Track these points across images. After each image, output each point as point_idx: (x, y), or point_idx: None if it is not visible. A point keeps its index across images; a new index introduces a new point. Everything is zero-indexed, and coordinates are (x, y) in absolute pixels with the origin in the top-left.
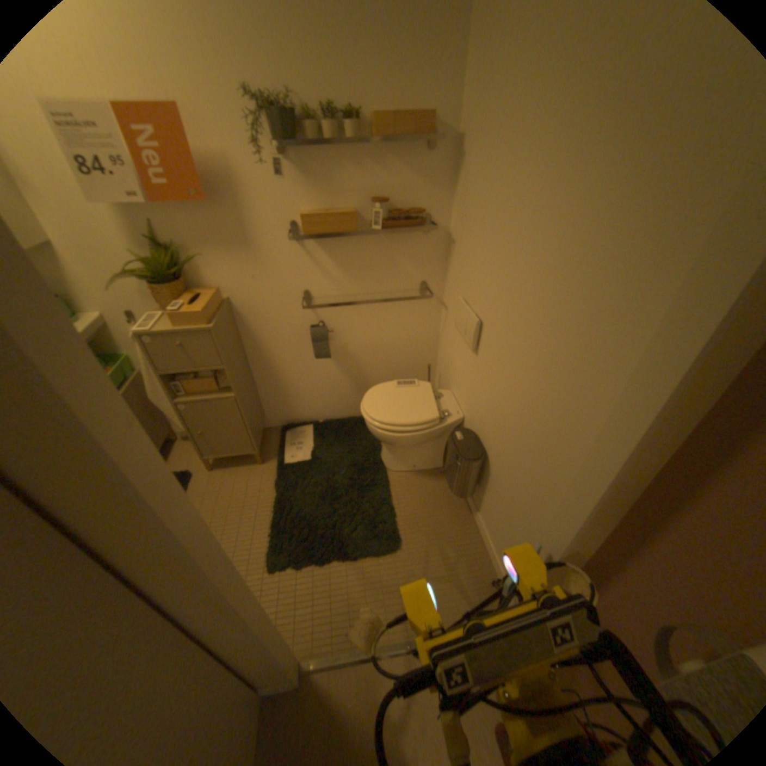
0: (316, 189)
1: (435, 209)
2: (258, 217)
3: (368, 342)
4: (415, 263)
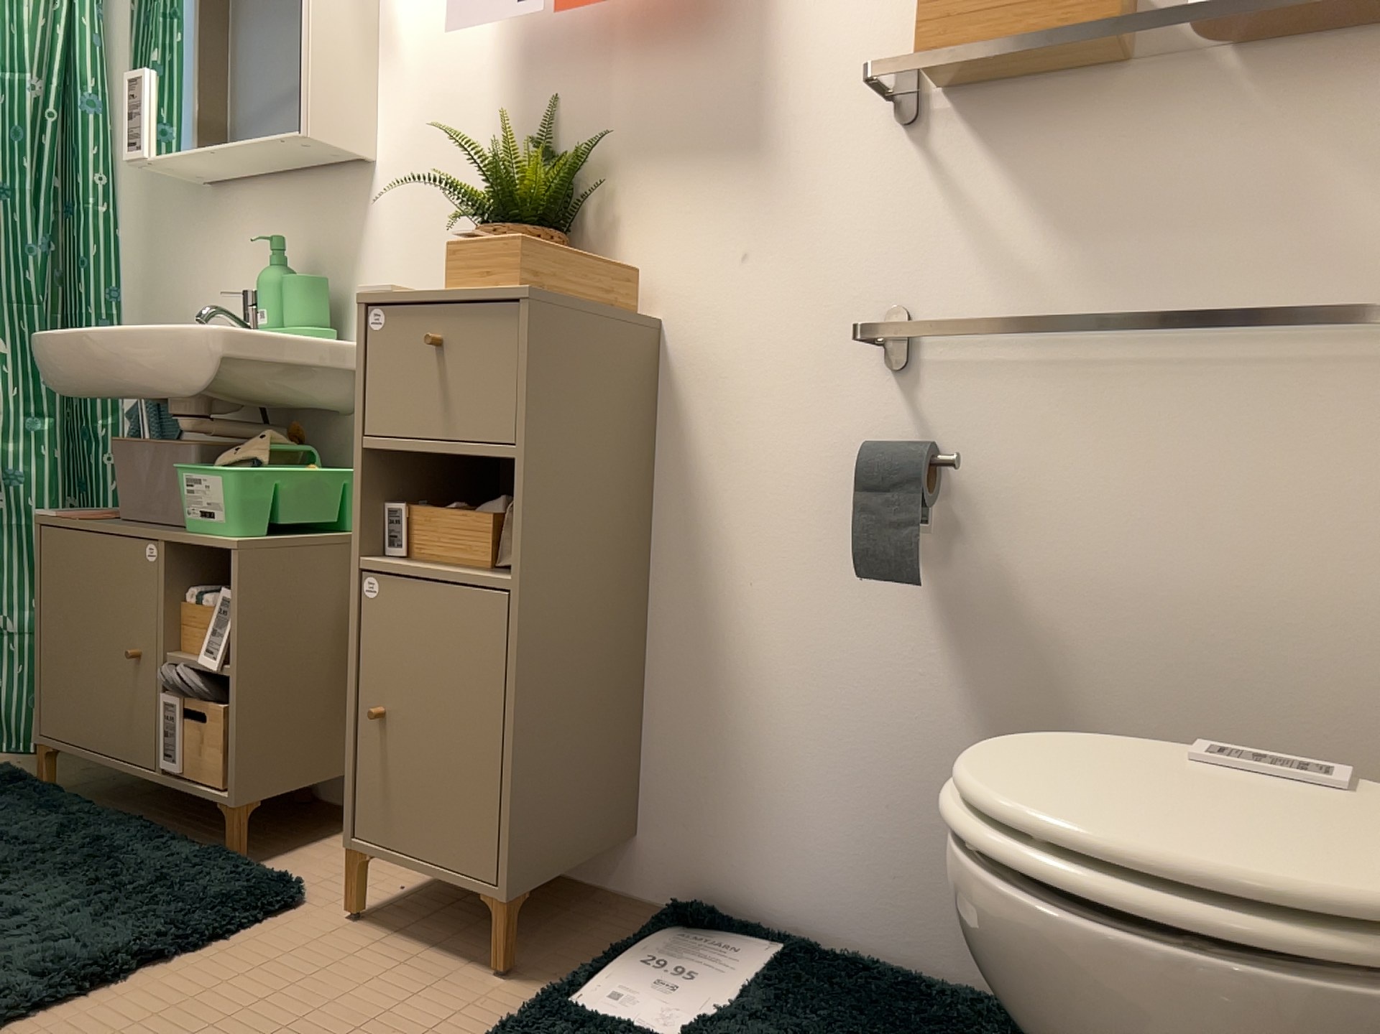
0: None
1: None
2: (807, 68)
3: (1115, 572)
4: None
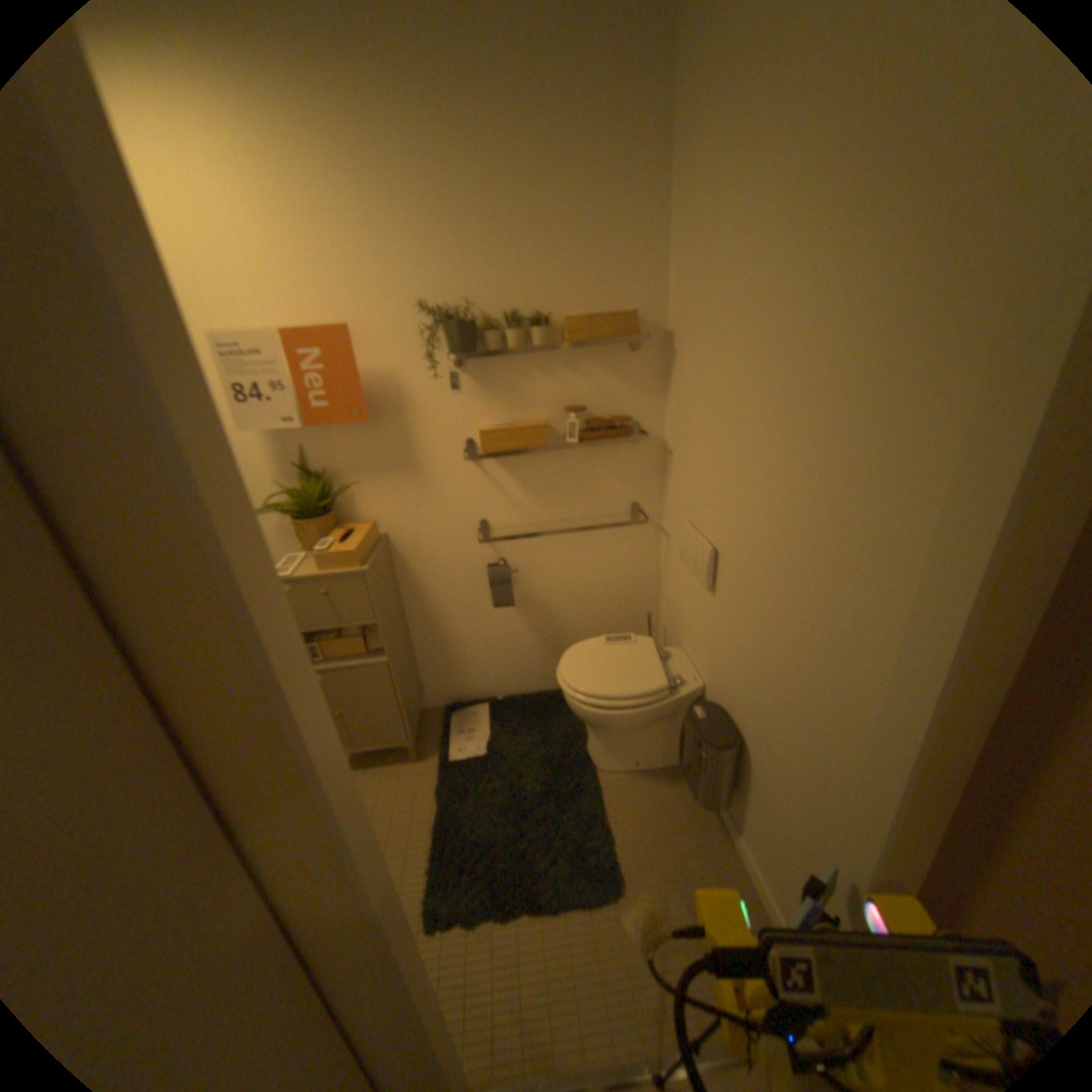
0: (498, 401)
1: (643, 415)
2: (428, 436)
3: (563, 584)
4: (622, 480)
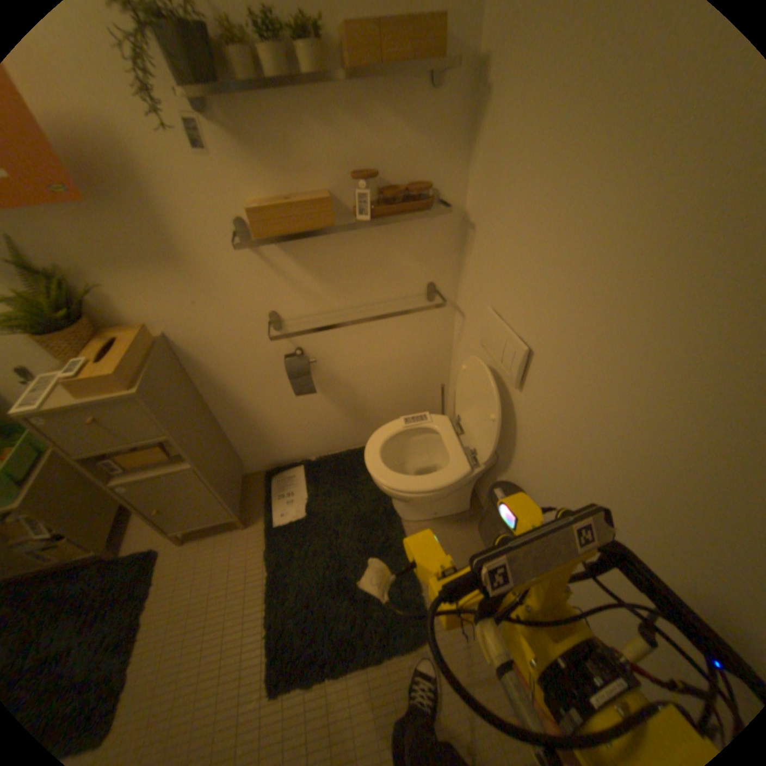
0: (265, 164)
1: (443, 179)
2: (182, 215)
3: (362, 365)
4: (419, 259)
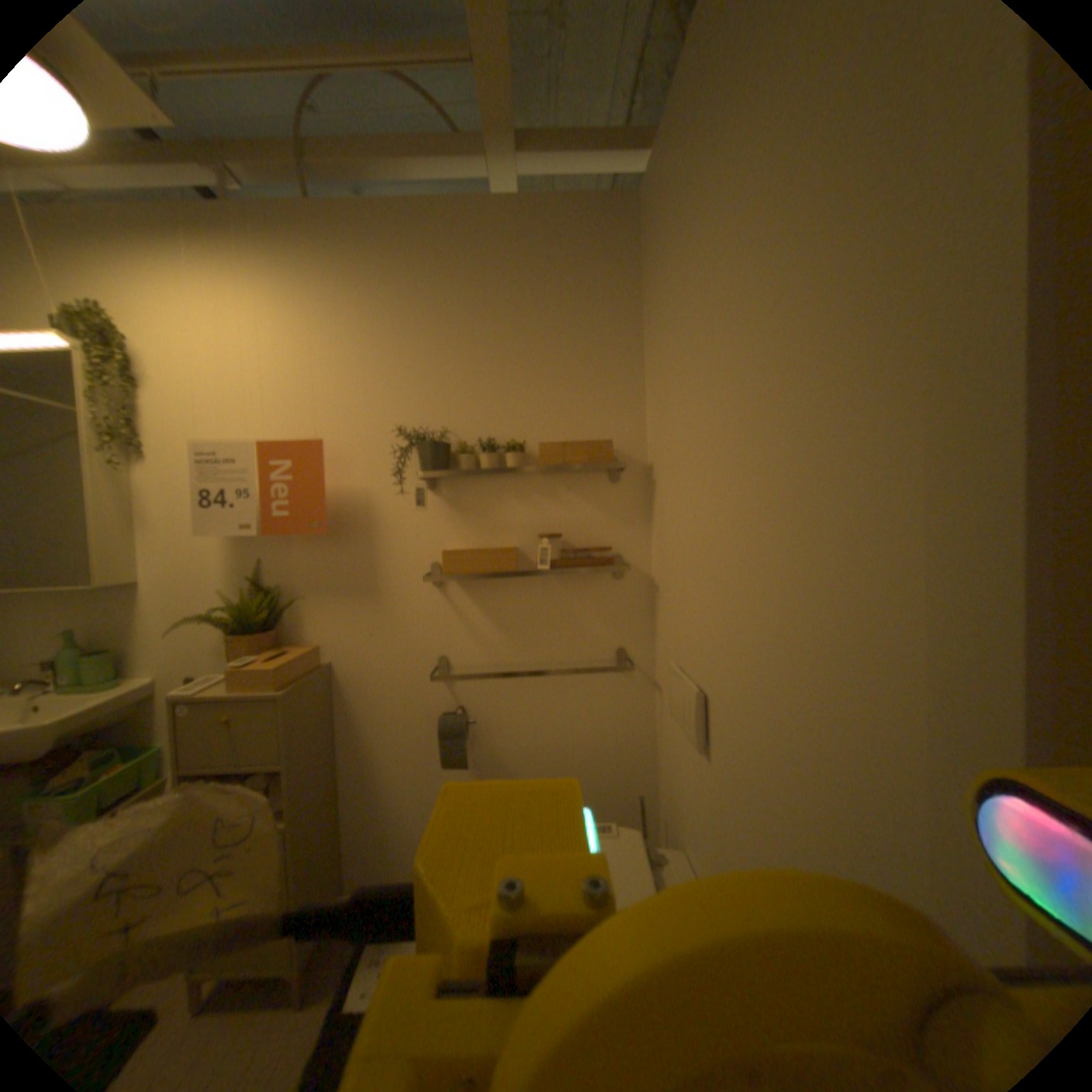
0: (471, 523)
1: (628, 545)
2: (394, 555)
3: (537, 746)
4: (608, 617)
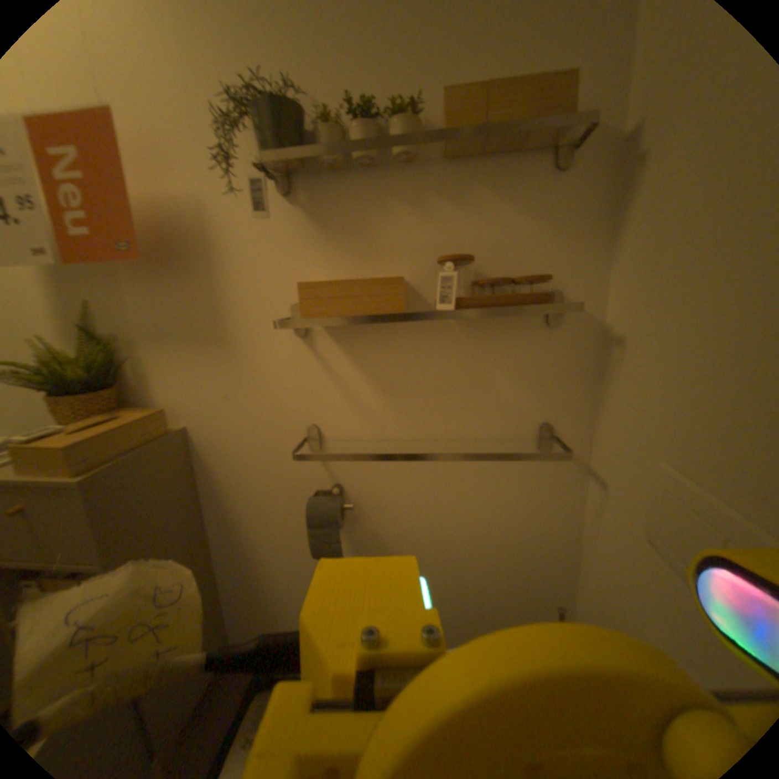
0: (341, 246)
1: (574, 277)
2: (242, 295)
3: (427, 533)
4: (531, 383)
